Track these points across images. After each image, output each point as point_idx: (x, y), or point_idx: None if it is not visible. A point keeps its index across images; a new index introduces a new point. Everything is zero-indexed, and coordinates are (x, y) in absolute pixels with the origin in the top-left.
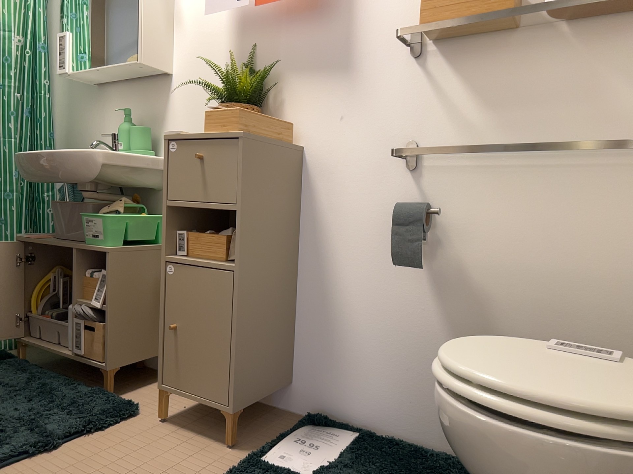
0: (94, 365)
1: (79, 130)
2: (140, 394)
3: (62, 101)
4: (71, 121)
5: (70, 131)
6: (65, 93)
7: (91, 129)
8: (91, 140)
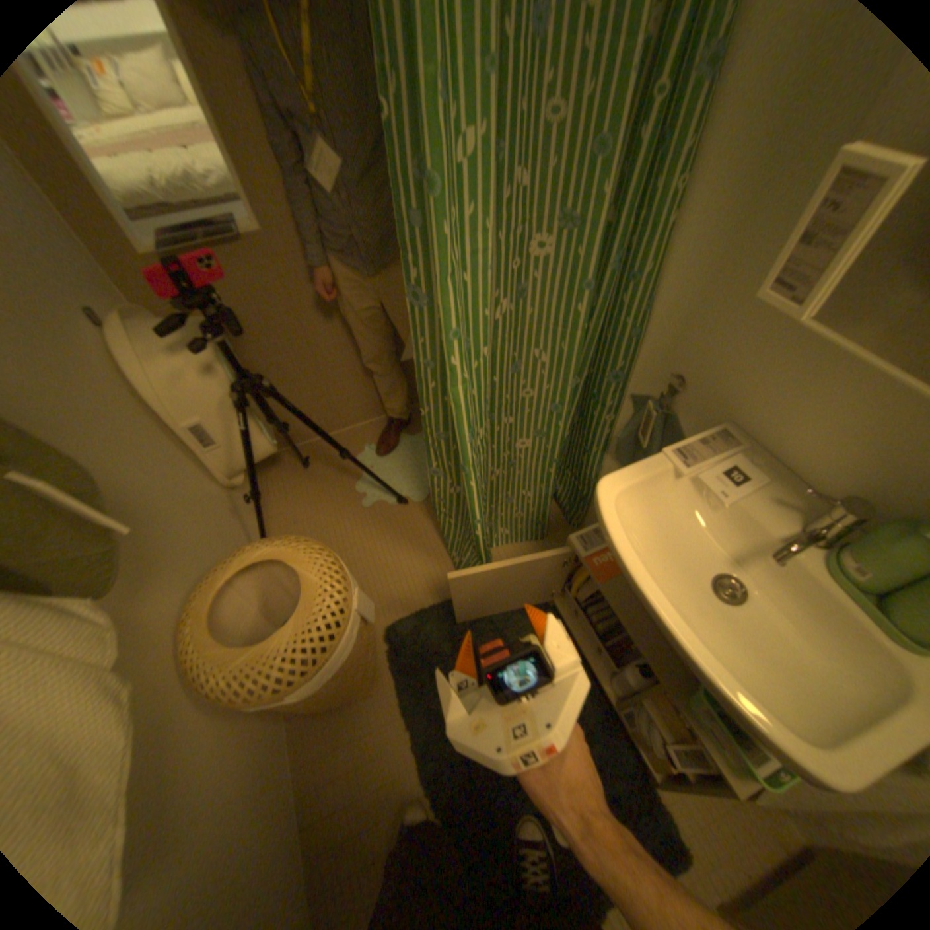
0: (646, 759)
1: (723, 336)
2: (691, 791)
3: (701, 230)
4: (708, 297)
5: (697, 319)
6: (719, 217)
7: (760, 362)
8: (746, 382)
